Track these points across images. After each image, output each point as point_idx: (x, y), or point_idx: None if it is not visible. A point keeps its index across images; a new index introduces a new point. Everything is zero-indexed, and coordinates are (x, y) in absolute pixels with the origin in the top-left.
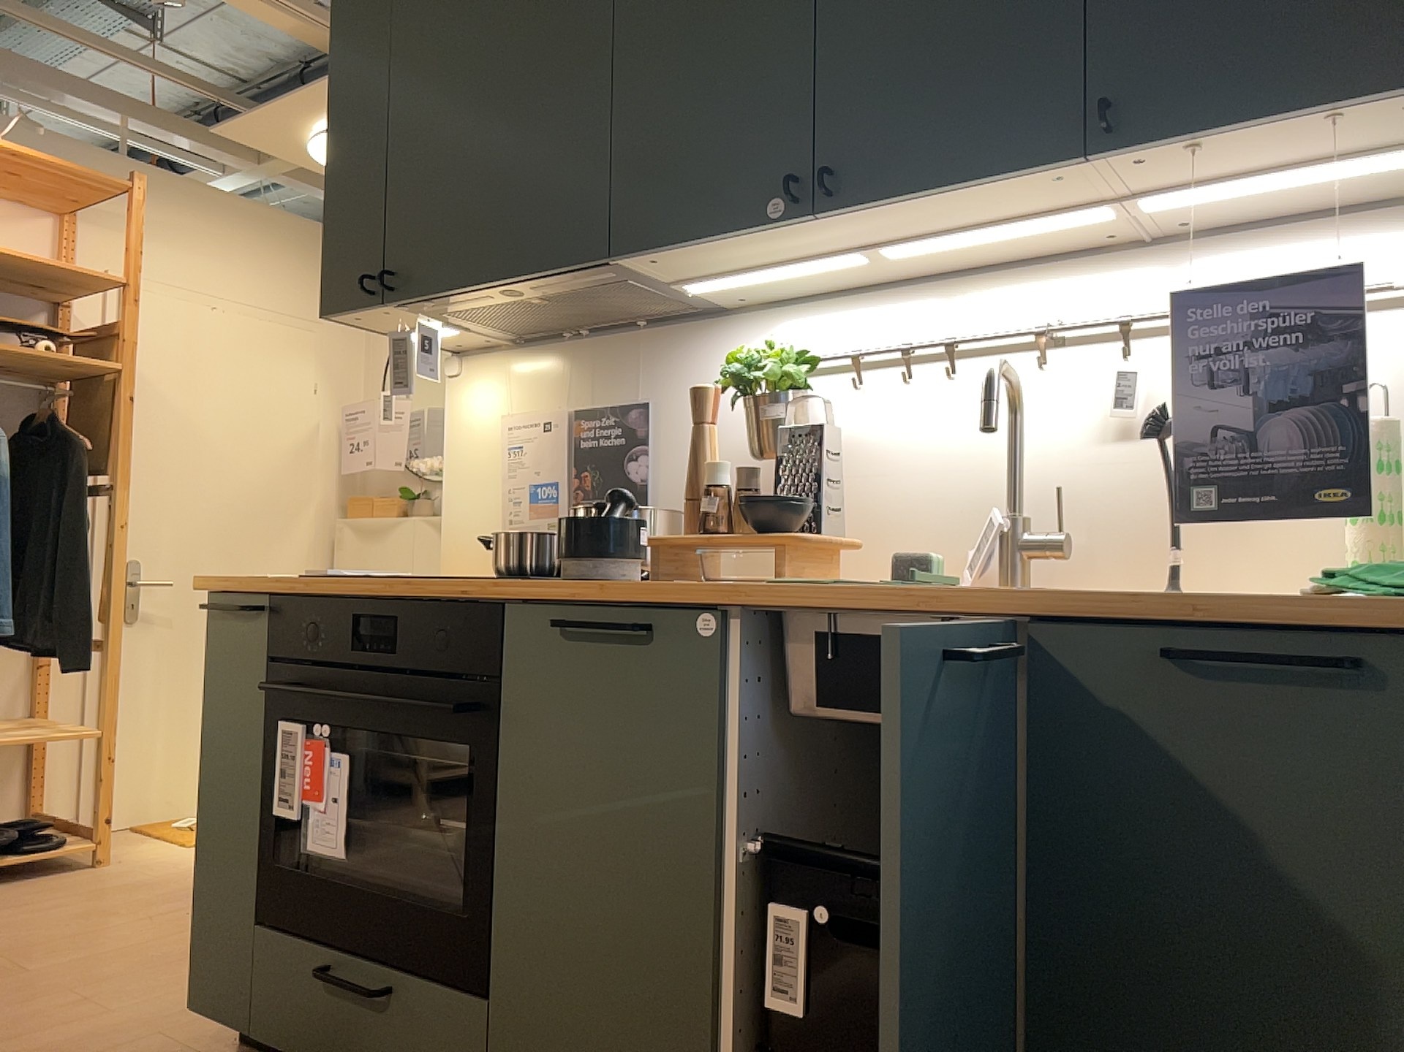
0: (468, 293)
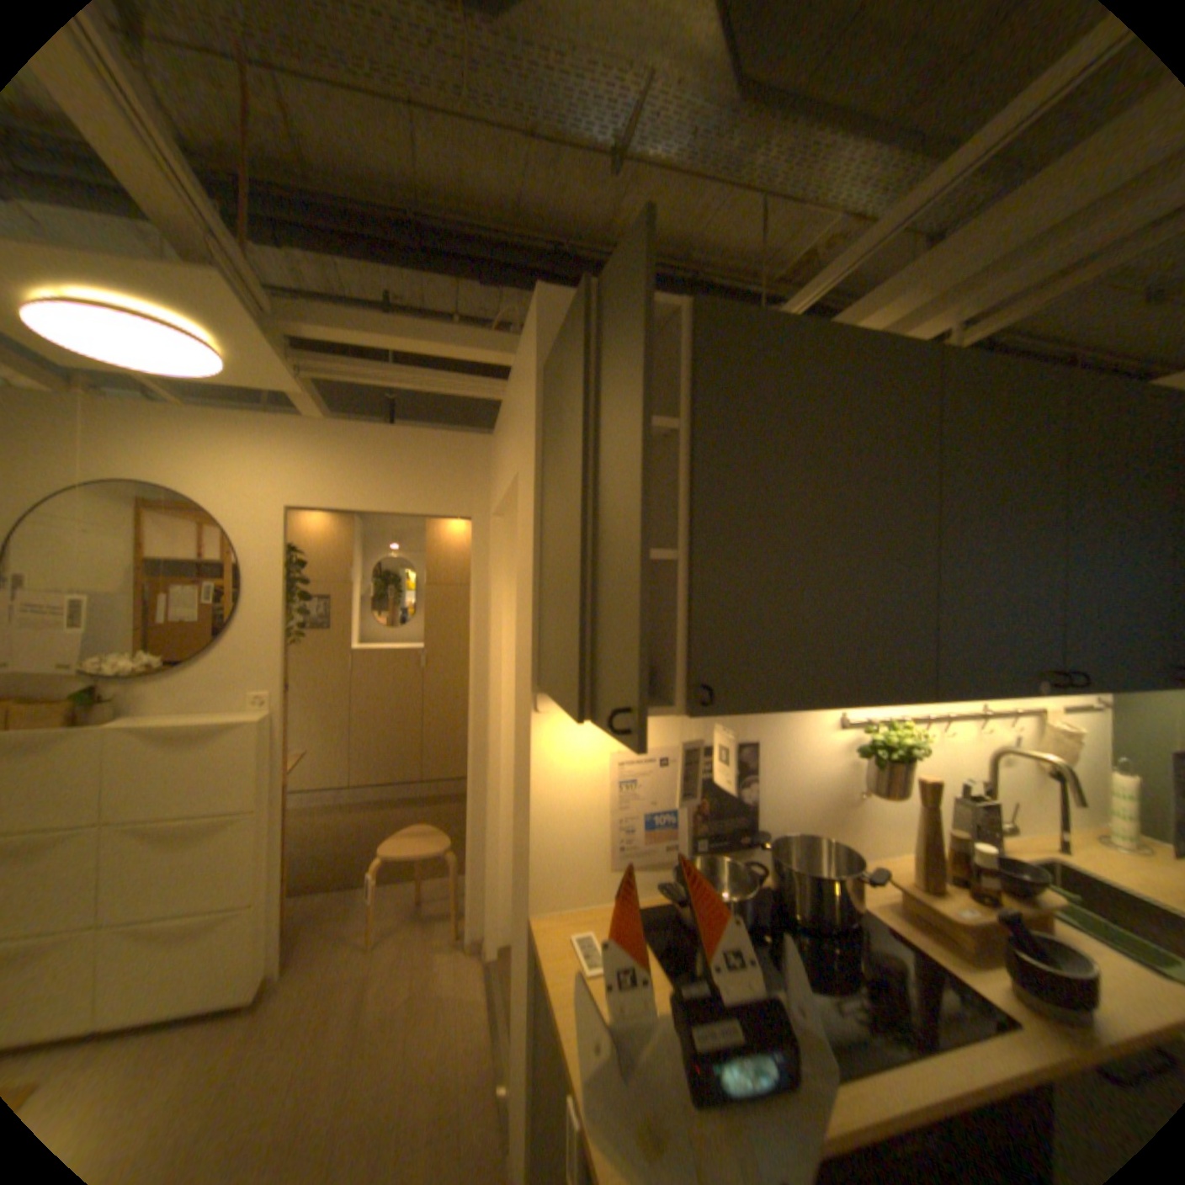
0: (781, 709)
